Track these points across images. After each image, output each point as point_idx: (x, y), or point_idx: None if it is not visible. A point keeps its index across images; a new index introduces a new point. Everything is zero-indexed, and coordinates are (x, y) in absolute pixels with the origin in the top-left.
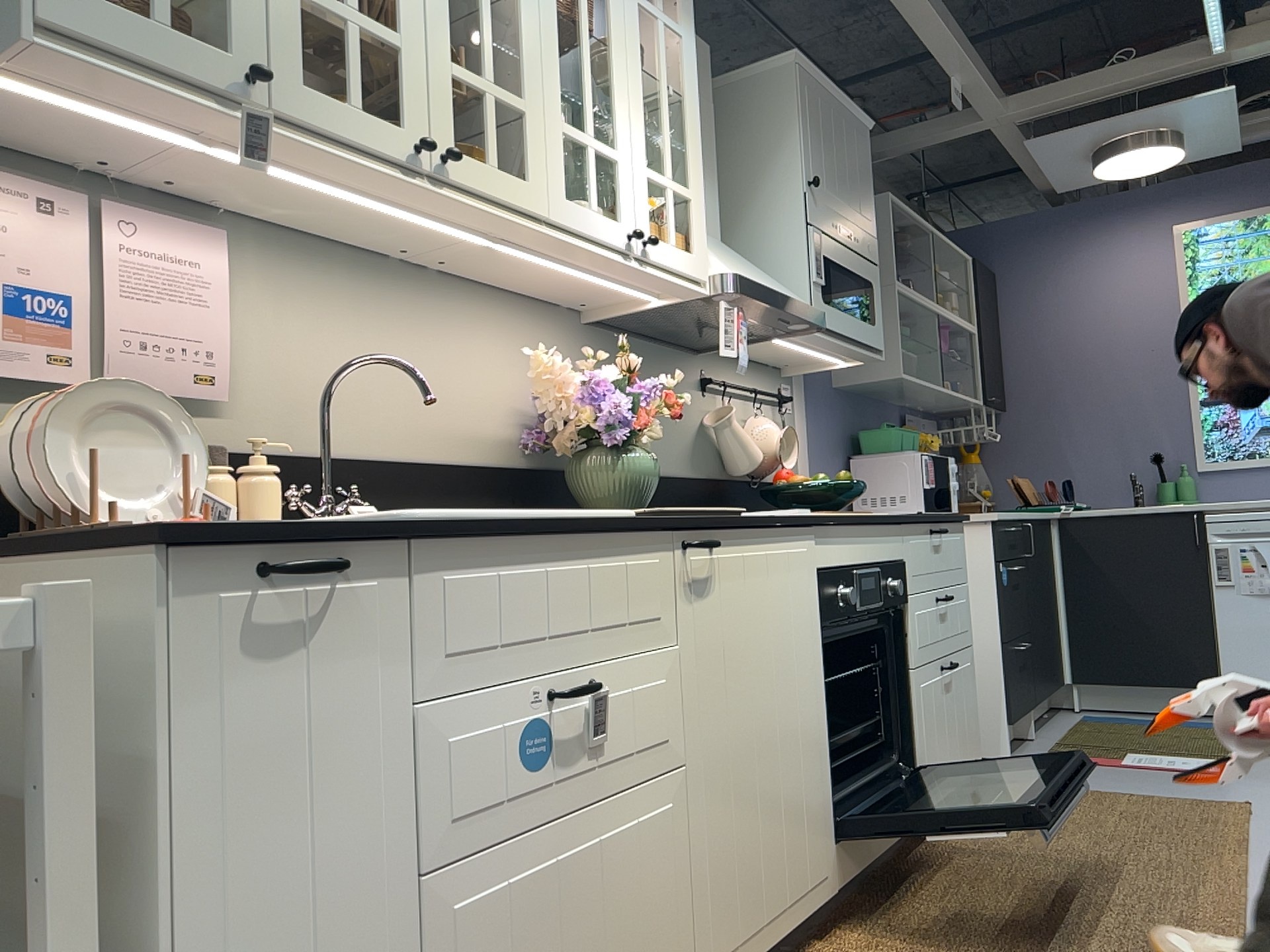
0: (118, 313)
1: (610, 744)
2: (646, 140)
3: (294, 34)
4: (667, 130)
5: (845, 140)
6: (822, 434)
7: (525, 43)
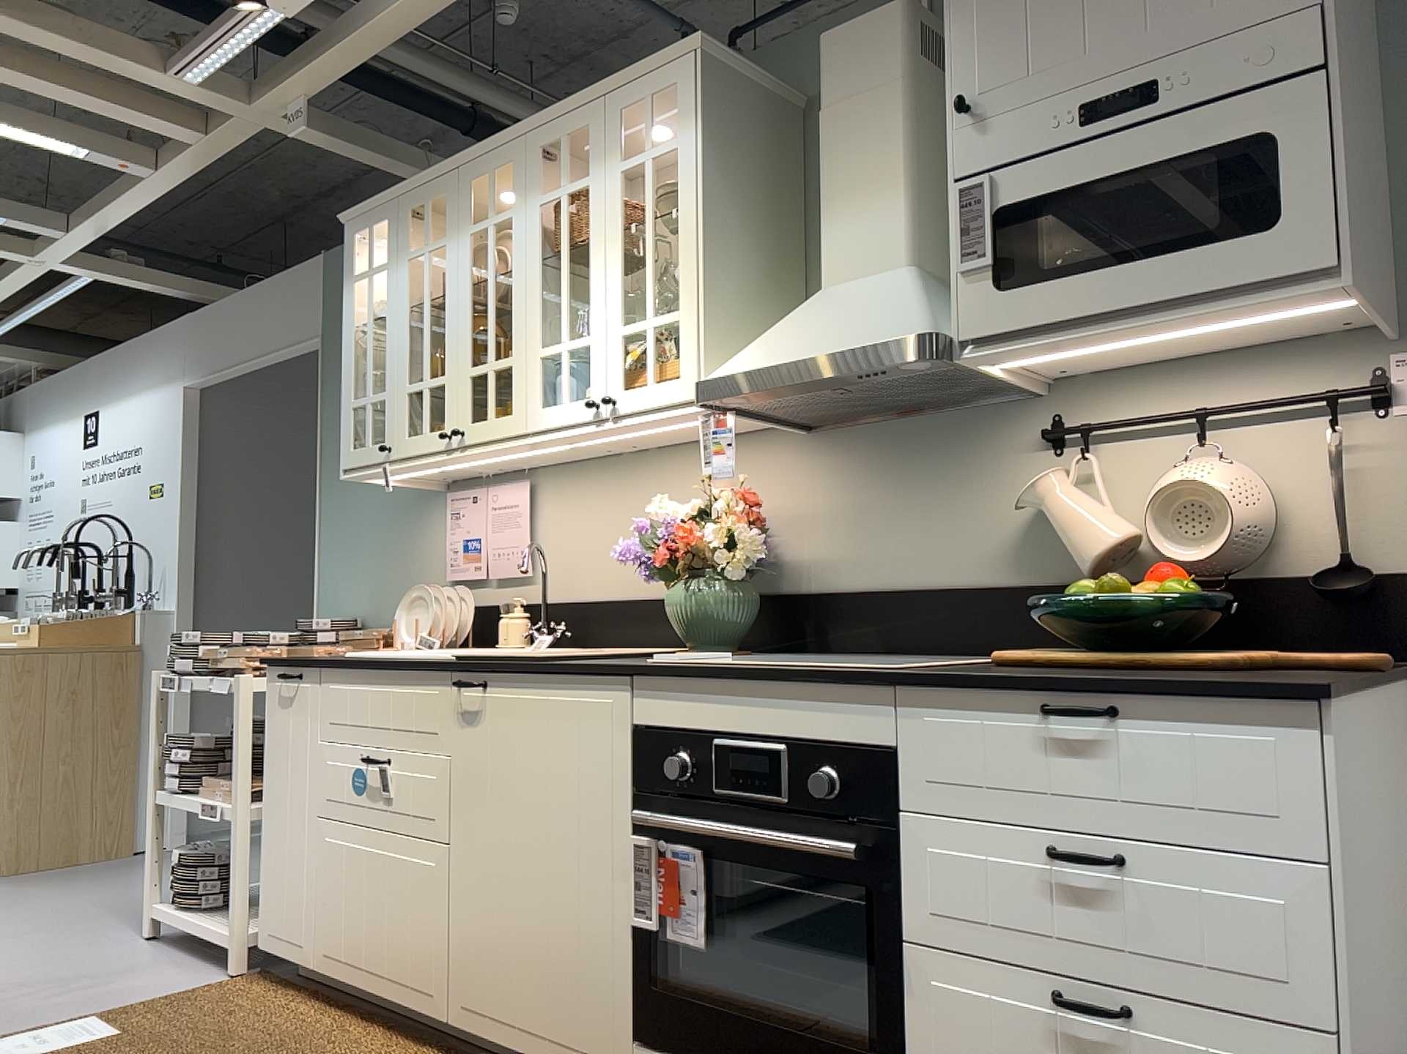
0: (489, 540)
1: (396, 801)
2: (620, 300)
3: (404, 414)
4: (647, 269)
5: None
6: None
7: (513, 312)
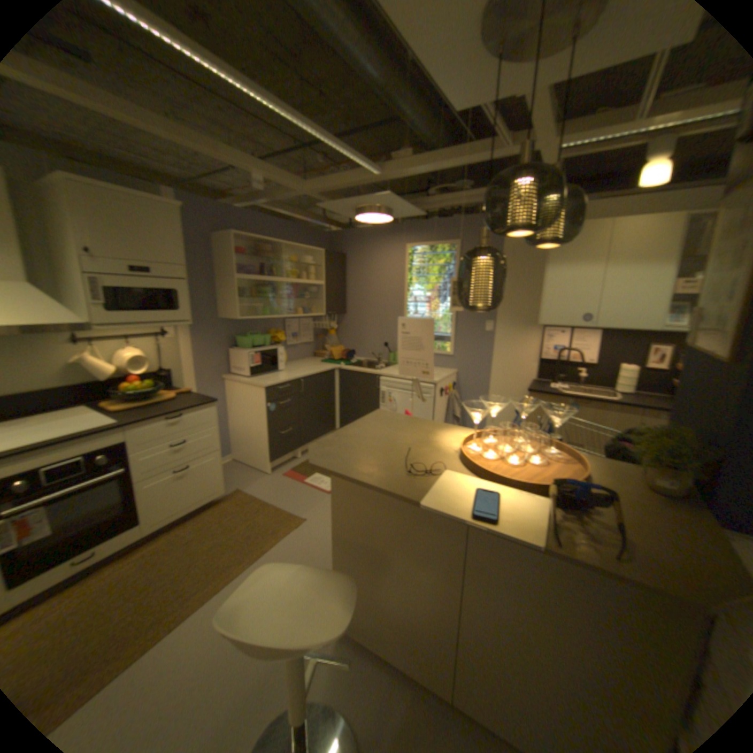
0: None
1: None
2: None
3: None
4: None
5: (142, 218)
6: (205, 342)
7: None
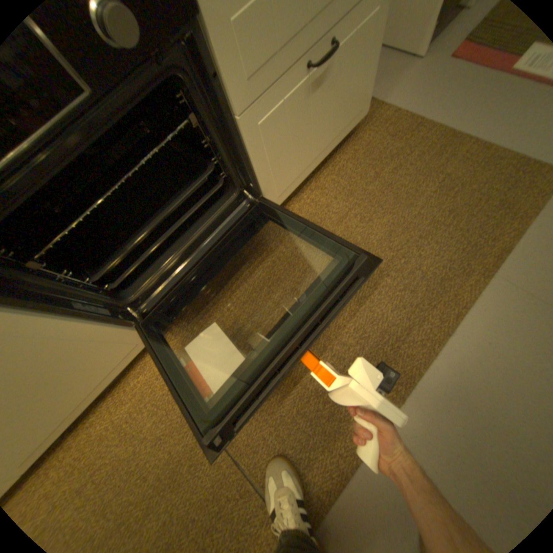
0: None
1: None
2: None
3: None
4: None
5: None
6: None
7: None
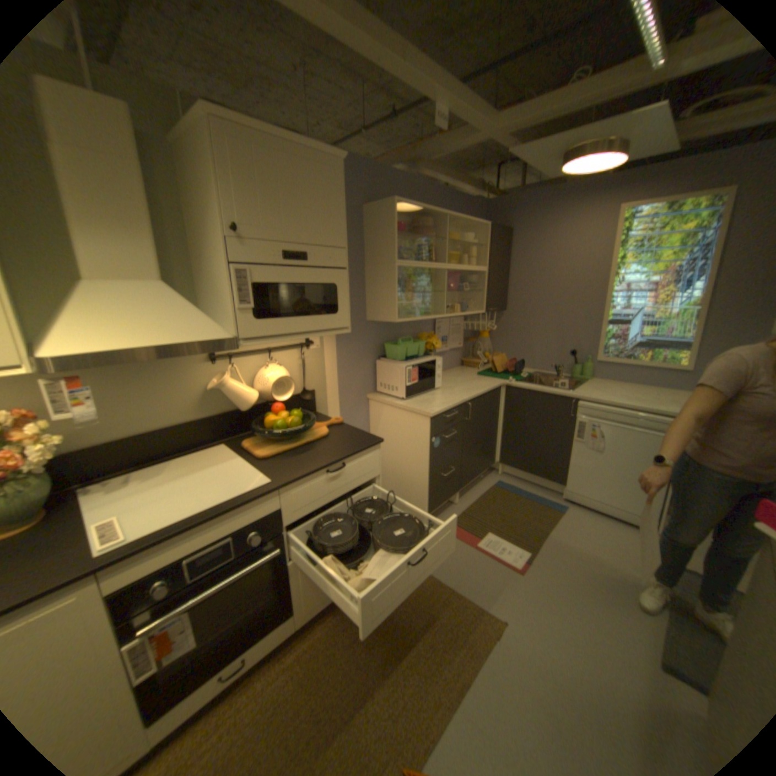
0: None
1: None
2: None
3: None
4: None
5: (296, 175)
6: (348, 352)
7: None
